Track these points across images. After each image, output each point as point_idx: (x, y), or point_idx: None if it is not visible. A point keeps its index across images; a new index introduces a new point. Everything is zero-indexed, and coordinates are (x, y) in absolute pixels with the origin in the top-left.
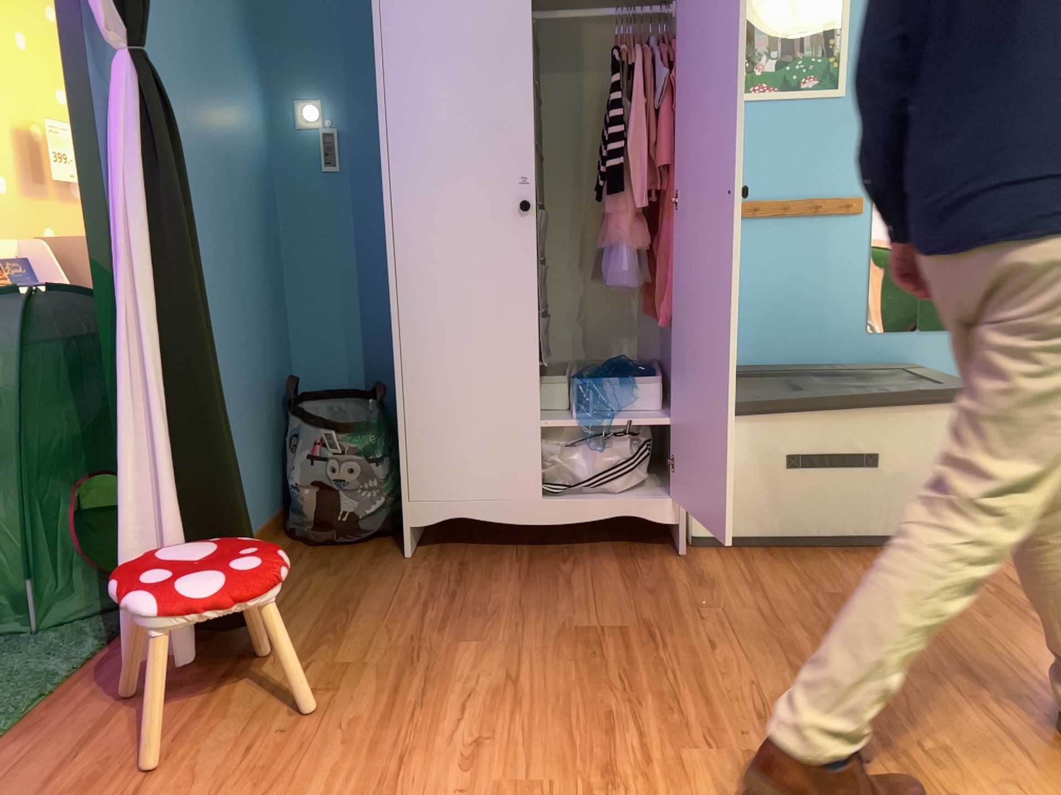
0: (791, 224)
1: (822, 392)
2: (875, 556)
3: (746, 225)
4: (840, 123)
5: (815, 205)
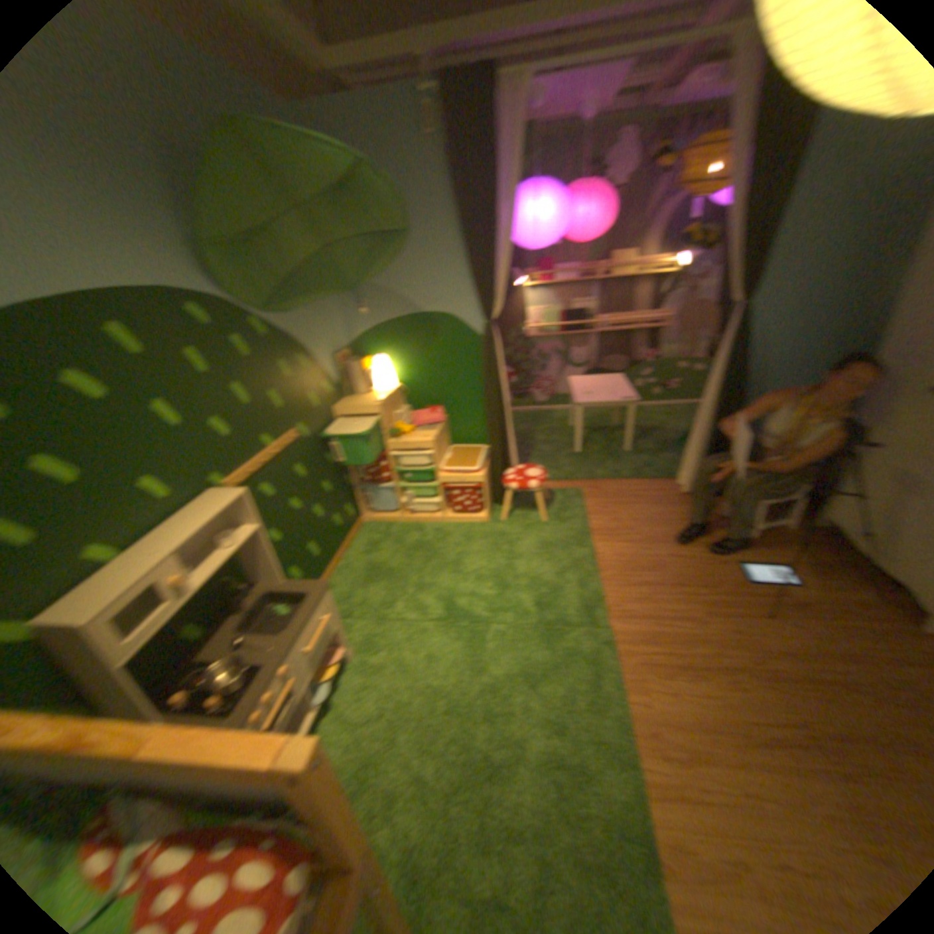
0: None
1: None
2: None
3: None
4: None
5: None
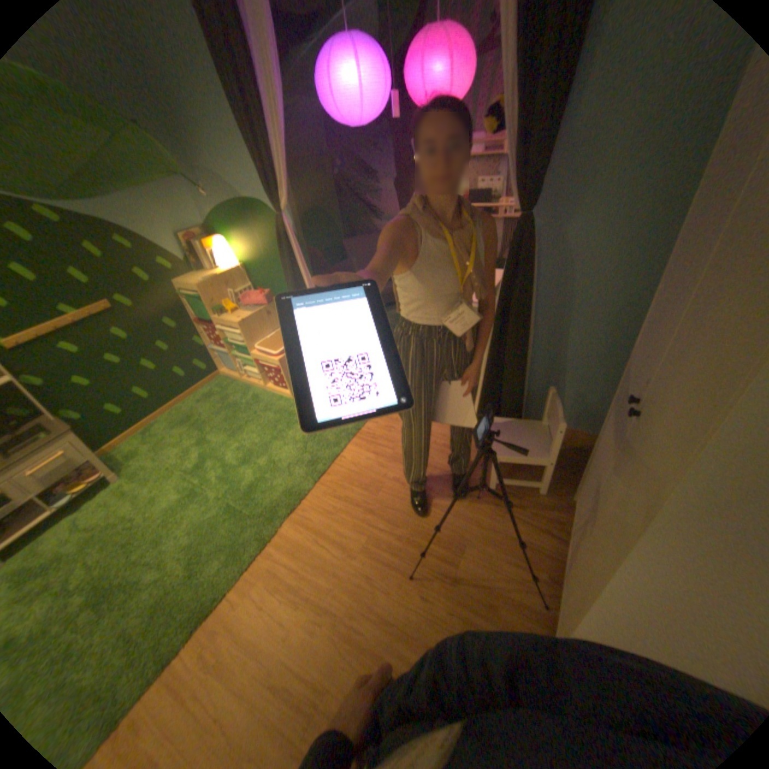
0: None
1: None
2: None
3: None
4: None
5: None
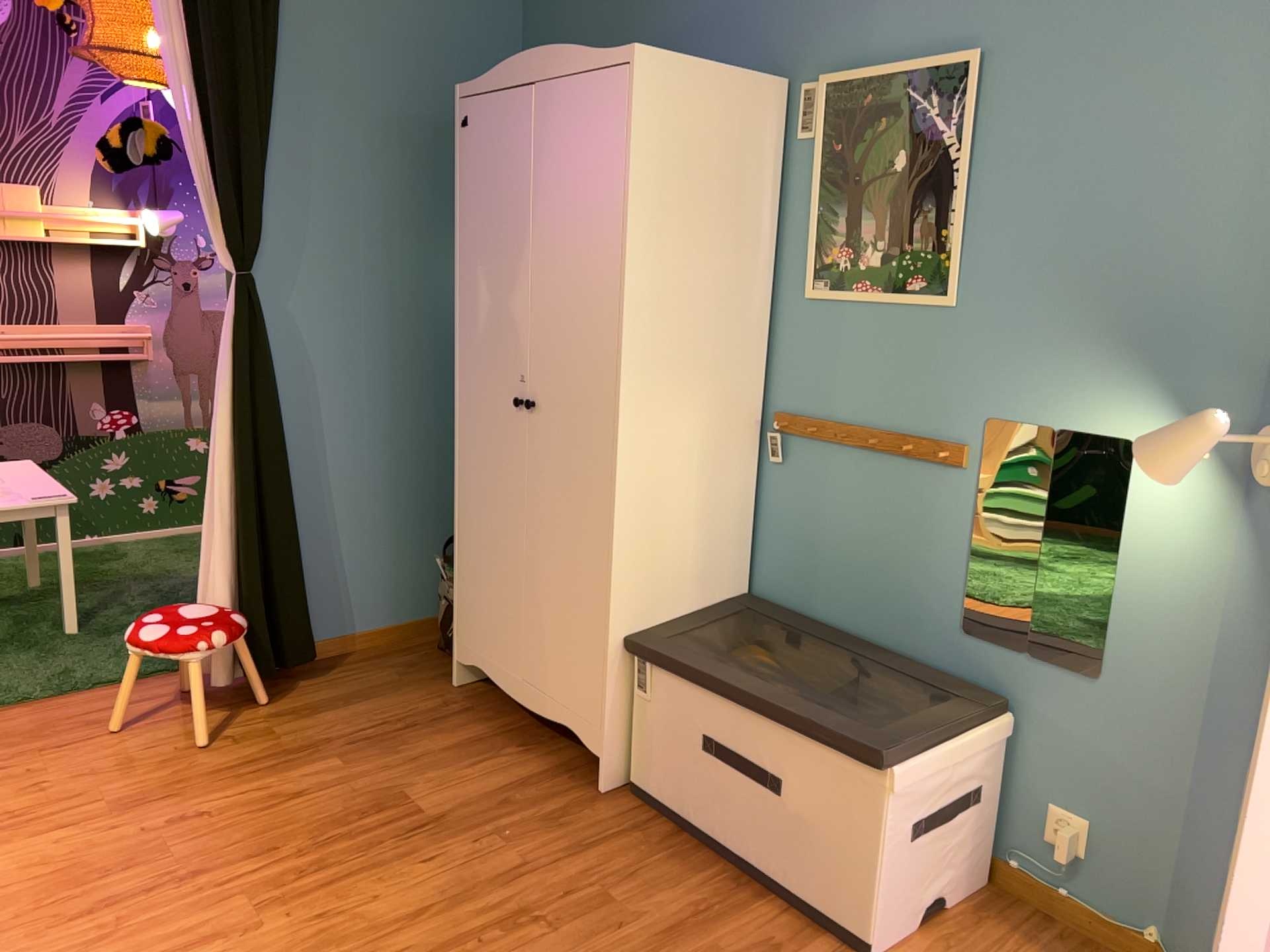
0: (884, 461)
1: (741, 679)
2: (749, 900)
3: (838, 451)
4: (950, 341)
5: (907, 444)
